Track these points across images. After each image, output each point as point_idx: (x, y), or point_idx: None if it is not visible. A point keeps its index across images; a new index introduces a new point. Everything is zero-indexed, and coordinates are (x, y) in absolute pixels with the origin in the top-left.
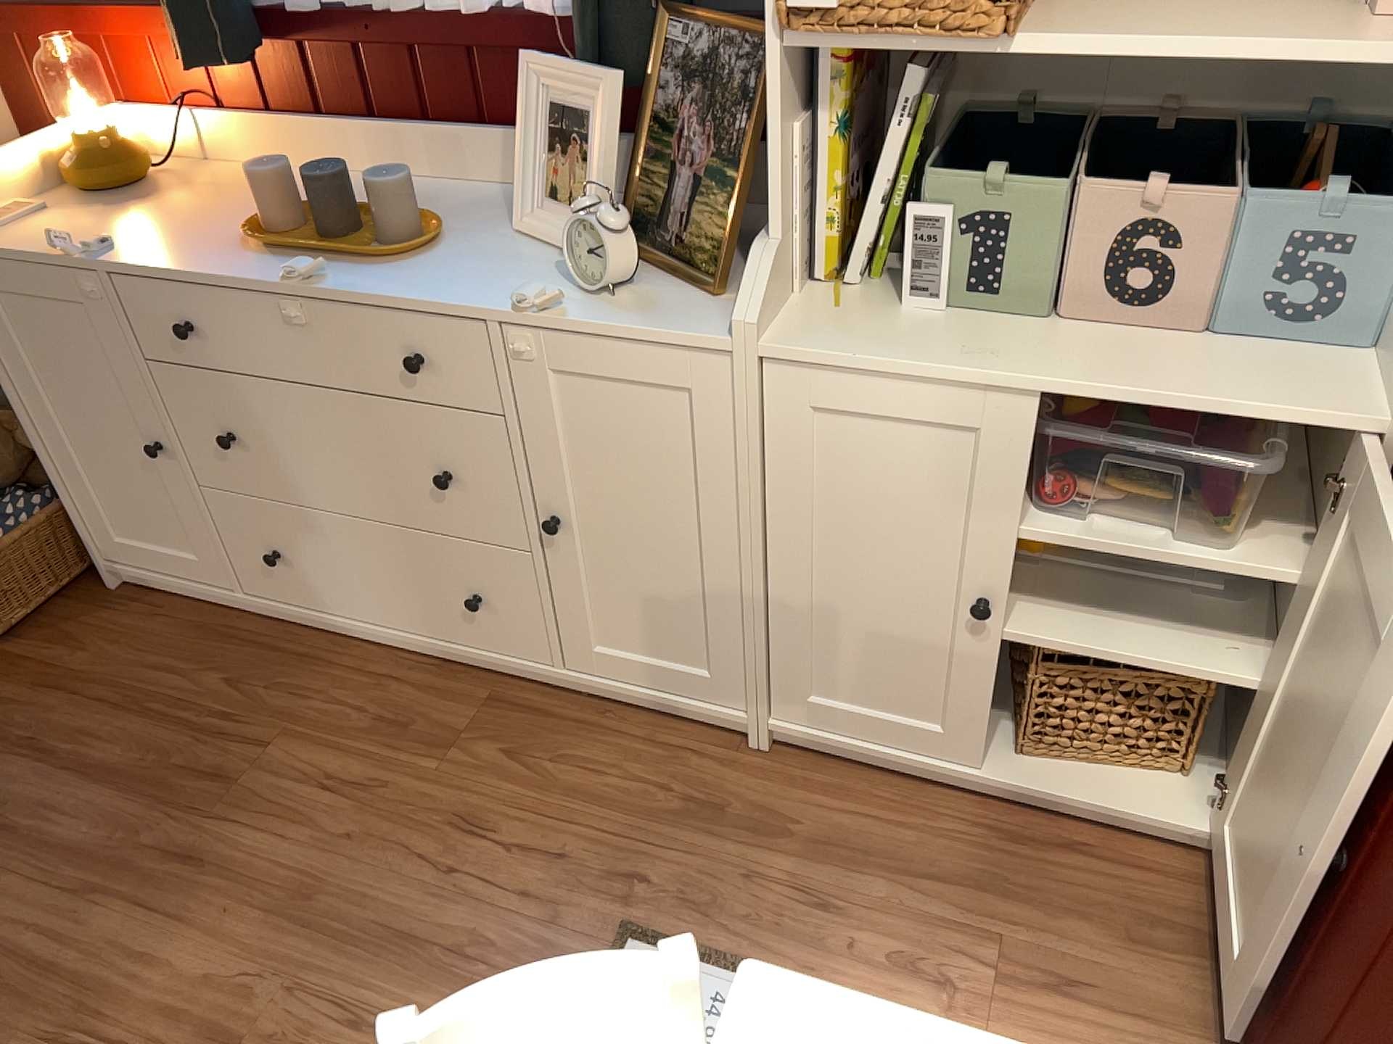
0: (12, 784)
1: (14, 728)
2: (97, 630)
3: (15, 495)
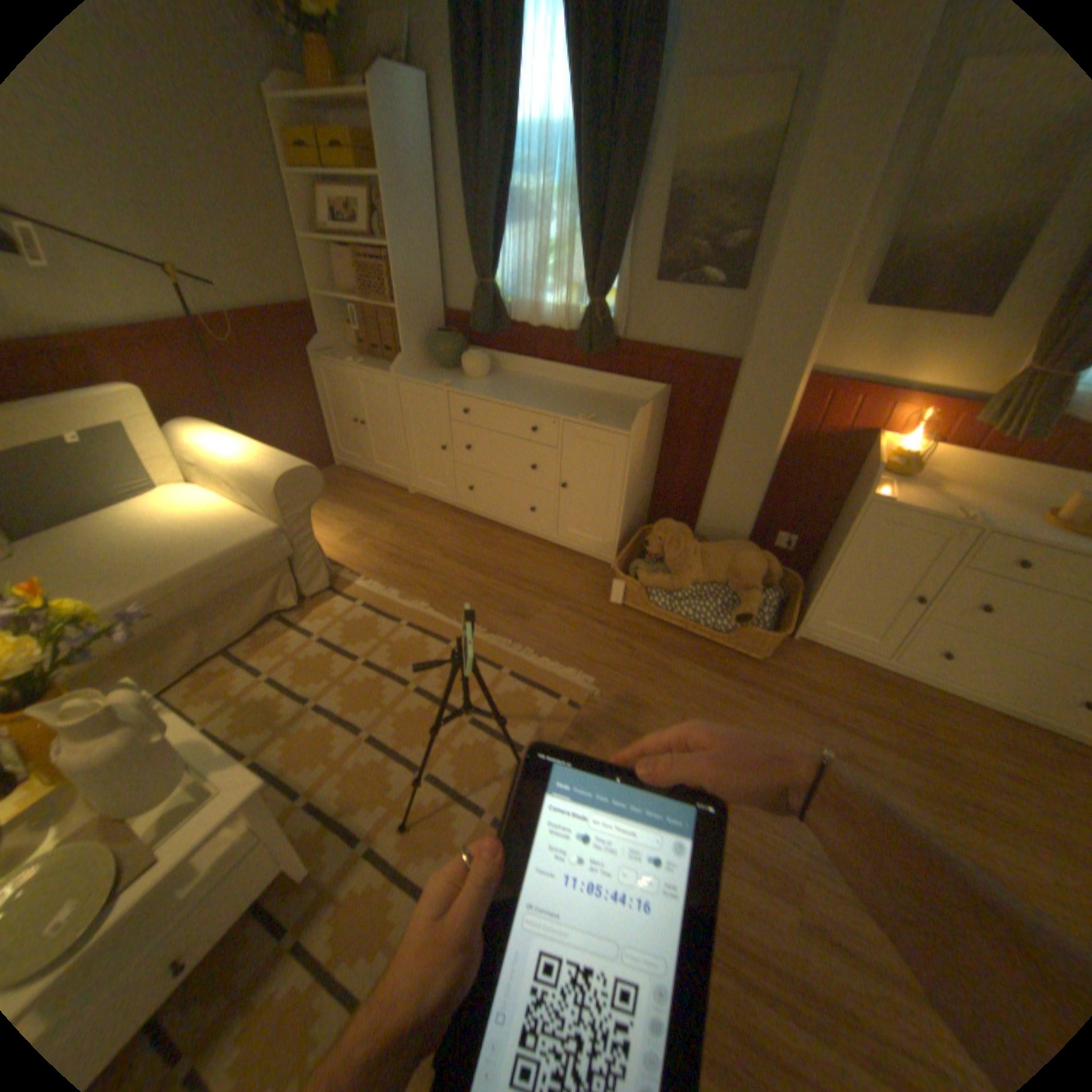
0: (843, 744)
1: (815, 711)
2: (805, 662)
3: (766, 591)
